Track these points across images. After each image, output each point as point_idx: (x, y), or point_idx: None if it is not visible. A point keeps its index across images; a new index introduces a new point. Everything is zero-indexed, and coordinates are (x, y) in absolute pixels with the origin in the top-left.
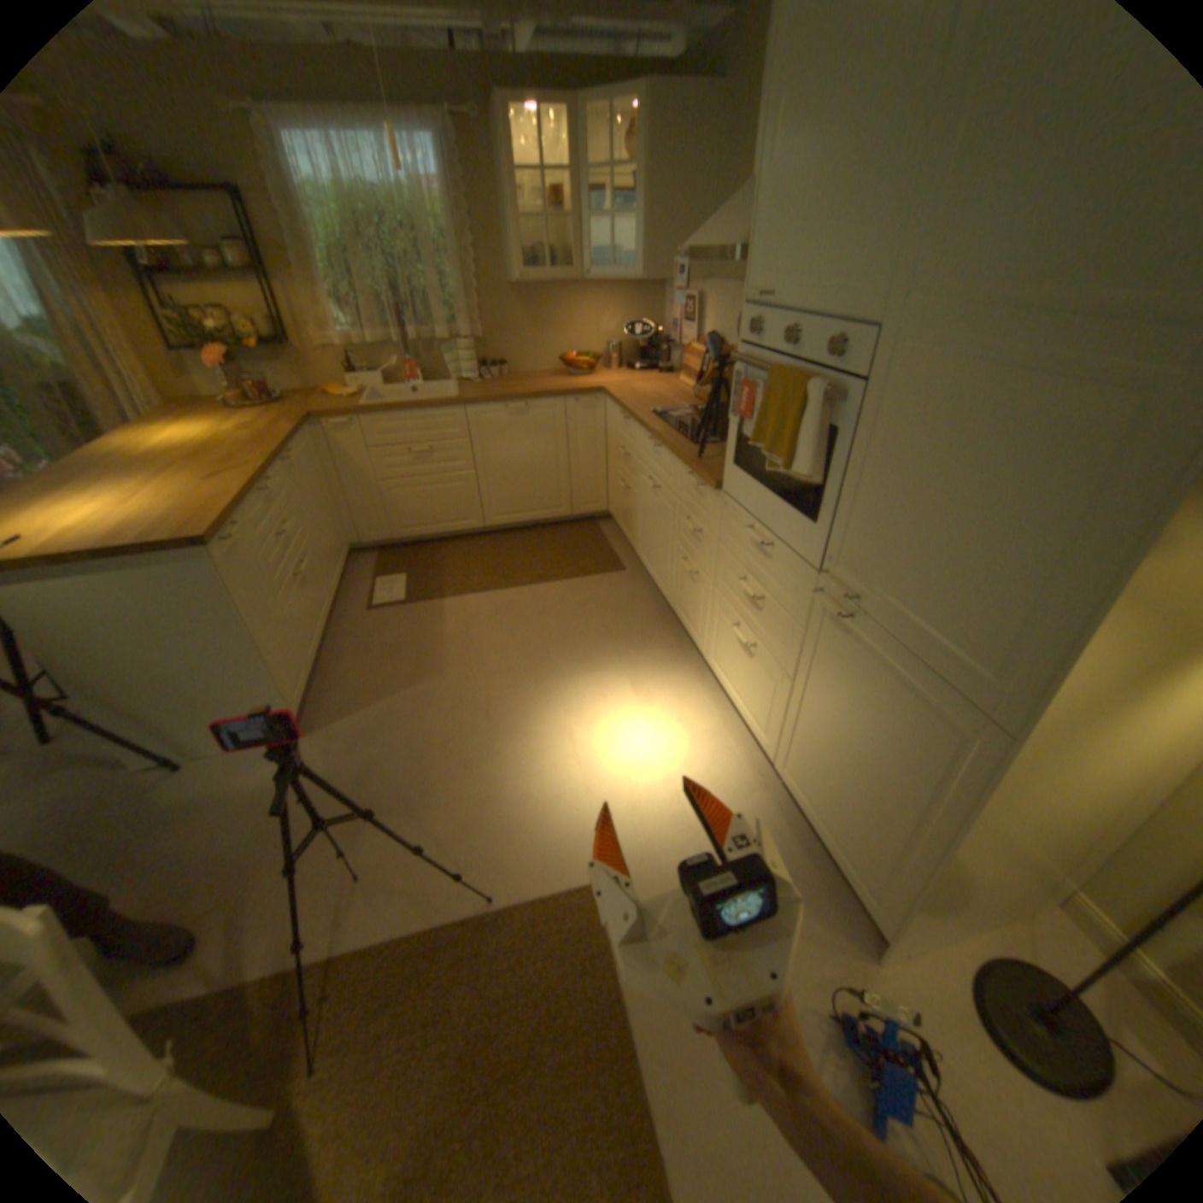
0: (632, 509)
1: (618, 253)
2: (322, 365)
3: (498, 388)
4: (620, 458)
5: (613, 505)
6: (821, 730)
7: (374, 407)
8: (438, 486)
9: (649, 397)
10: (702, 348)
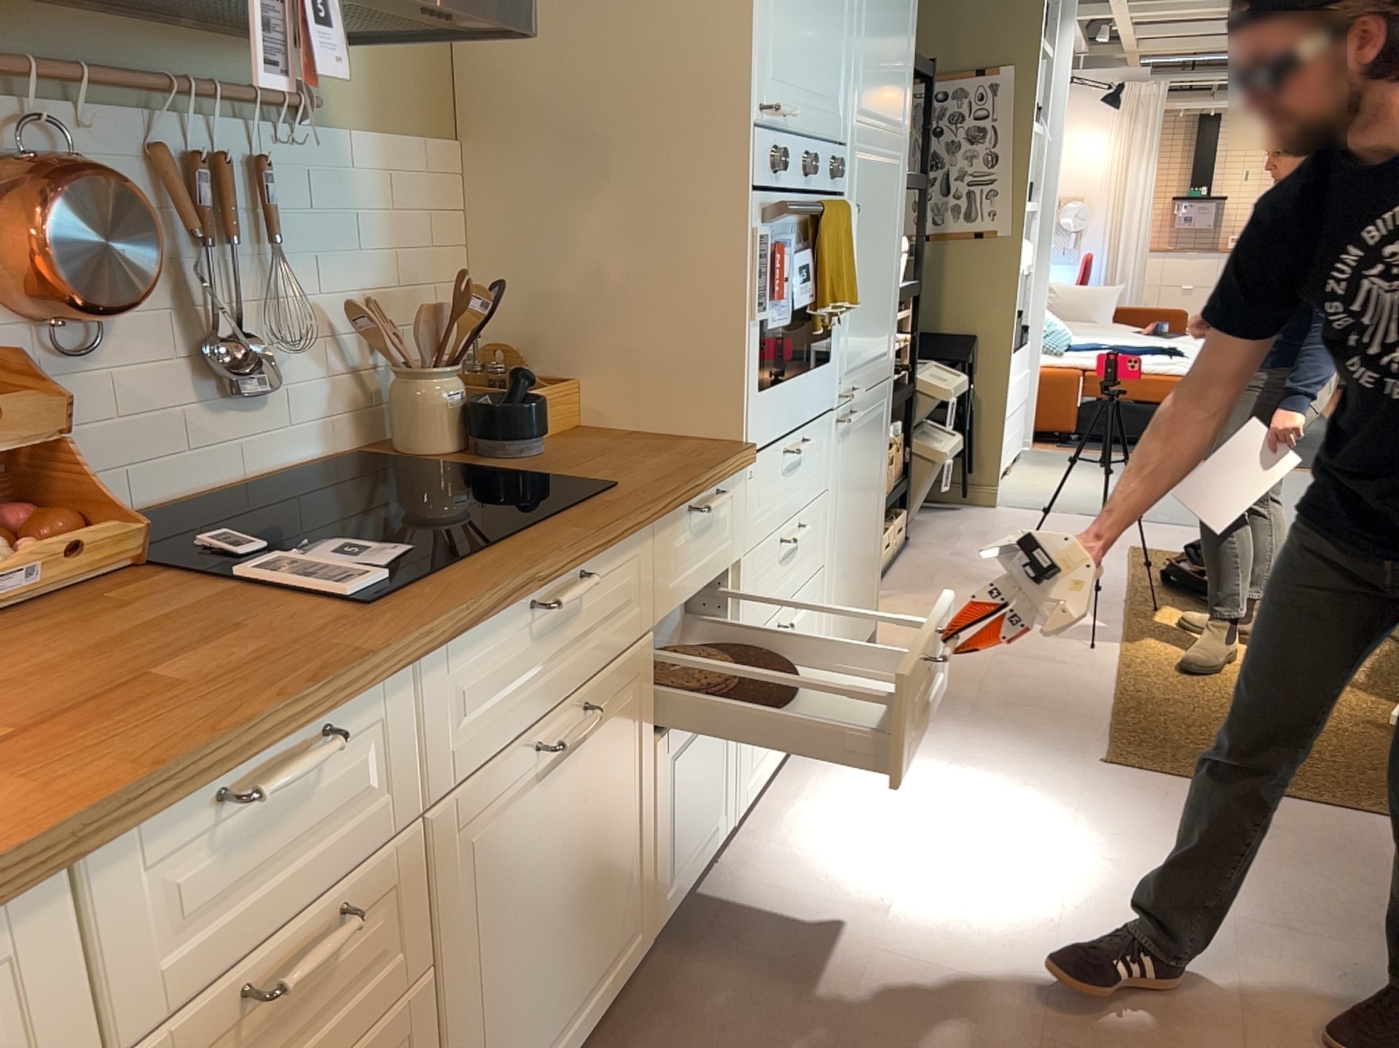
0: None
1: None
2: None
3: None
4: None
5: None
6: (846, 553)
7: None
8: None
9: None
10: None
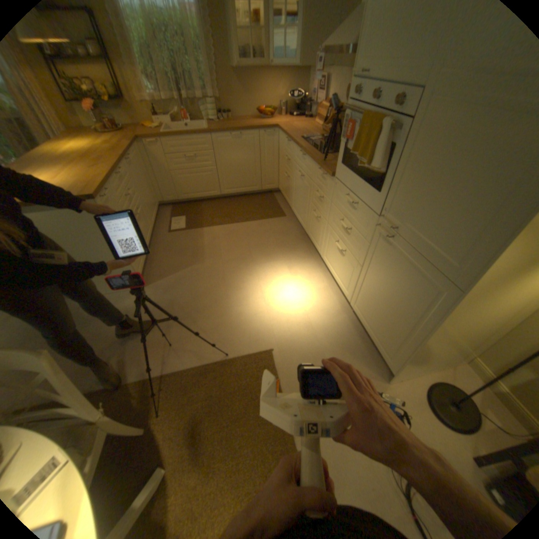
0: (290, 187)
1: (287, 50)
2: (141, 110)
3: (226, 124)
4: (285, 161)
5: (281, 185)
6: (373, 288)
7: (167, 133)
8: (199, 174)
9: (300, 130)
10: (327, 104)
